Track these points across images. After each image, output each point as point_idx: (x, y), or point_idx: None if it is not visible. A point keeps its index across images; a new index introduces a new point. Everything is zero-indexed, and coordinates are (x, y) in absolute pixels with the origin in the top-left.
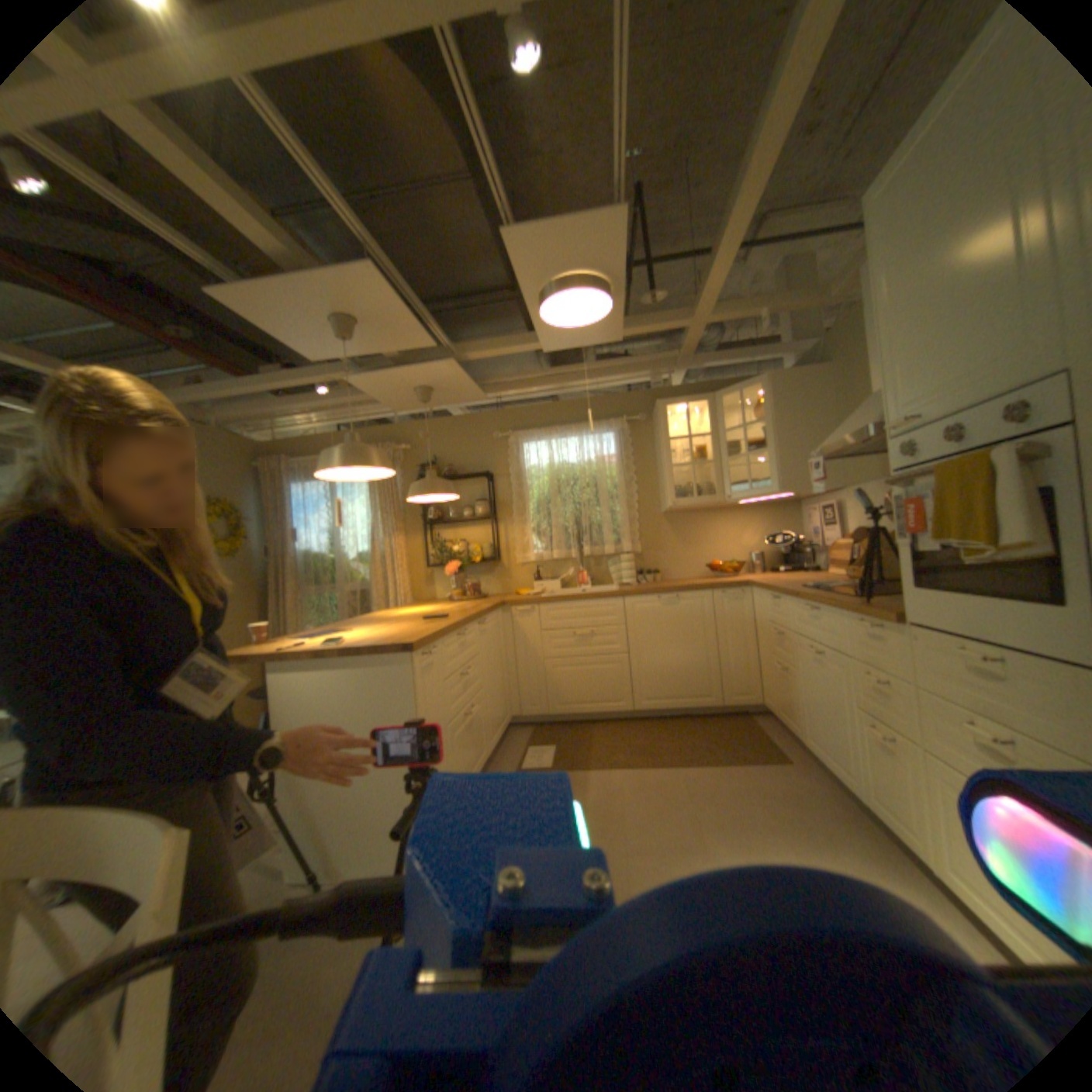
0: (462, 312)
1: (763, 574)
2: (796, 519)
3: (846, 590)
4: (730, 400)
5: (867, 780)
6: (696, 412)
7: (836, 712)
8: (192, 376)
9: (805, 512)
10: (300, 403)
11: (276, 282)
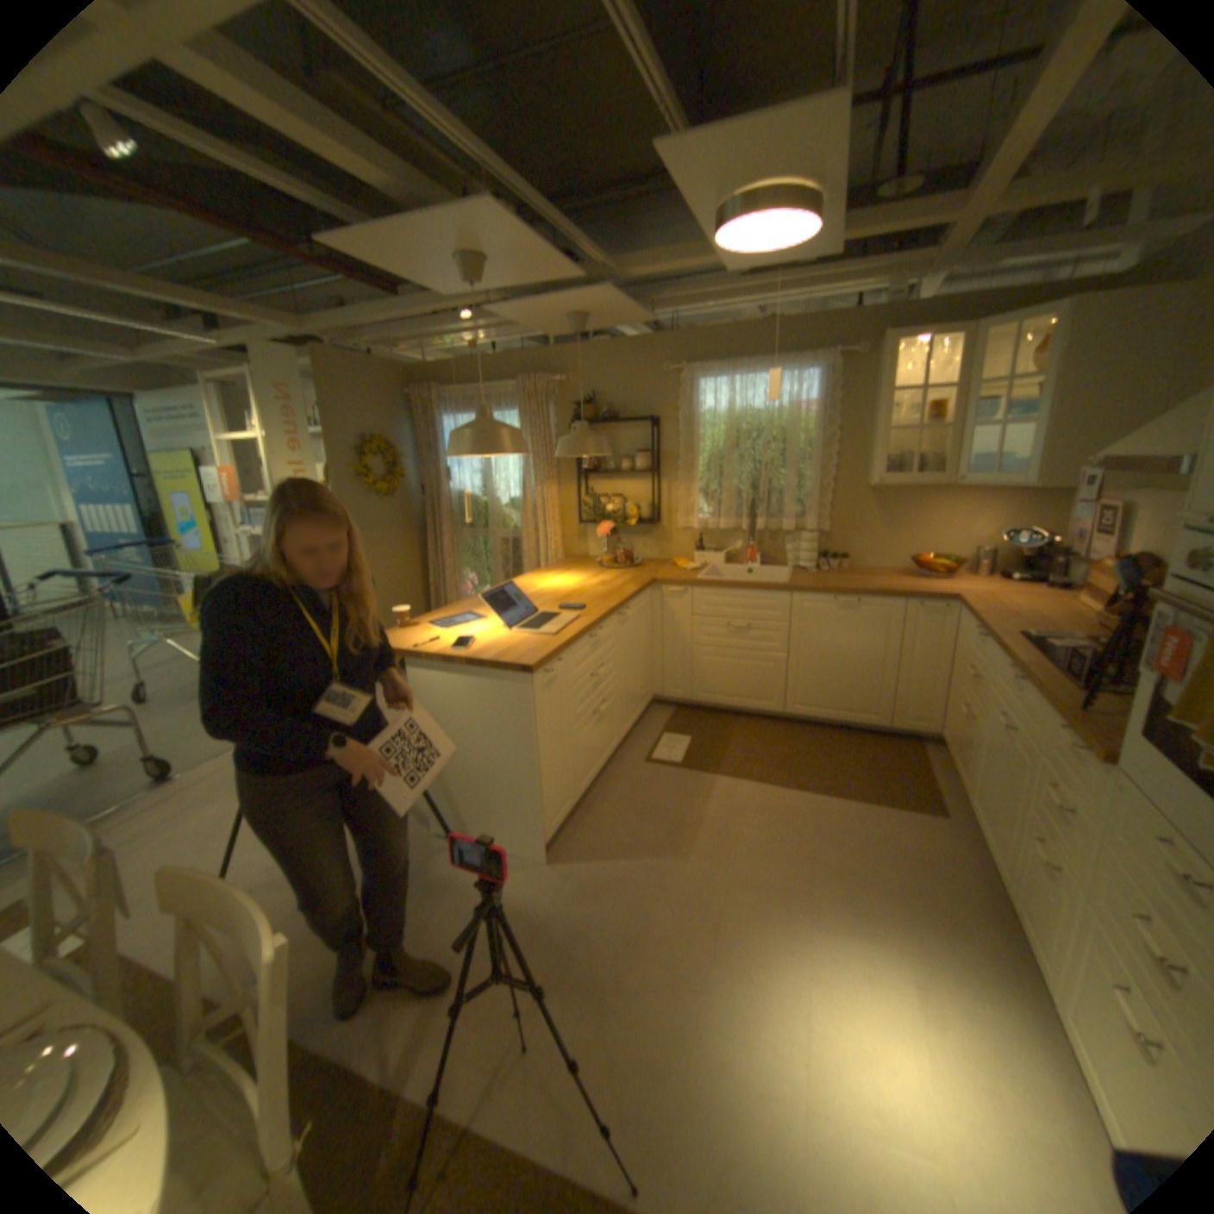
0: (631, 202)
1: (991, 580)
2: (1065, 508)
3: (1082, 657)
4: (1006, 328)
5: (1023, 887)
6: (950, 341)
7: (1013, 801)
8: (338, 288)
9: (1081, 500)
10: (446, 326)
11: (386, 228)
